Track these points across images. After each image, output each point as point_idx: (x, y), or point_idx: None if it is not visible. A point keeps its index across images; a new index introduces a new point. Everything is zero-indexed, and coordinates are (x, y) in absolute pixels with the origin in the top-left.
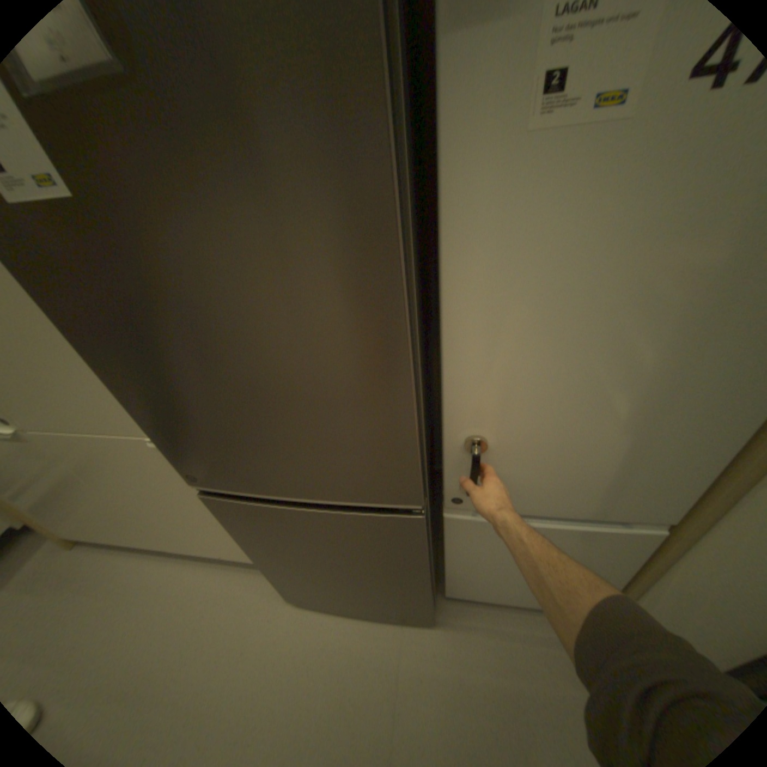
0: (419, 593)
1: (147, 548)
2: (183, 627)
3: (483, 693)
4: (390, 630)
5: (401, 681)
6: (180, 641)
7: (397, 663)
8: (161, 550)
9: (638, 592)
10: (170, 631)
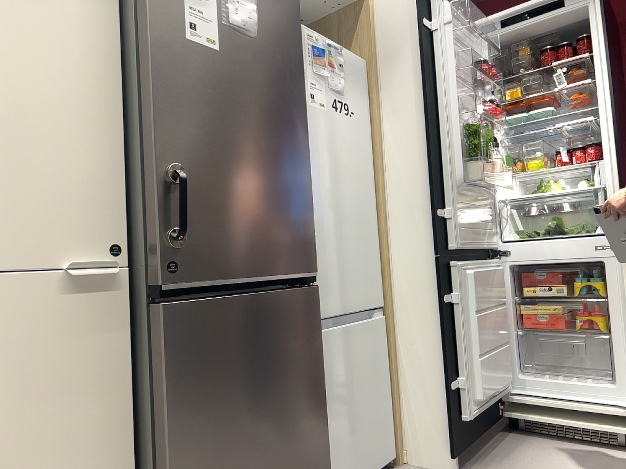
0: (321, 434)
1: None
2: None
3: None
4: None
5: None
6: None
7: None
8: None
9: (397, 392)
10: None
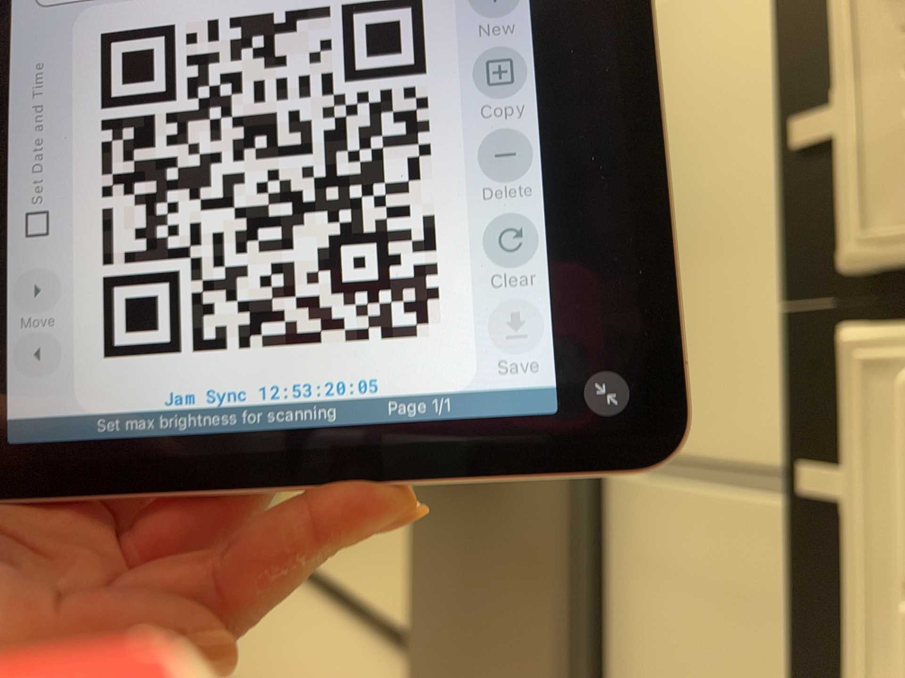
0: (546, 641)
1: (342, 583)
2: (304, 660)
3: None
4: None
5: None
6: (290, 666)
7: None
8: (351, 589)
9: None
10: (292, 656)
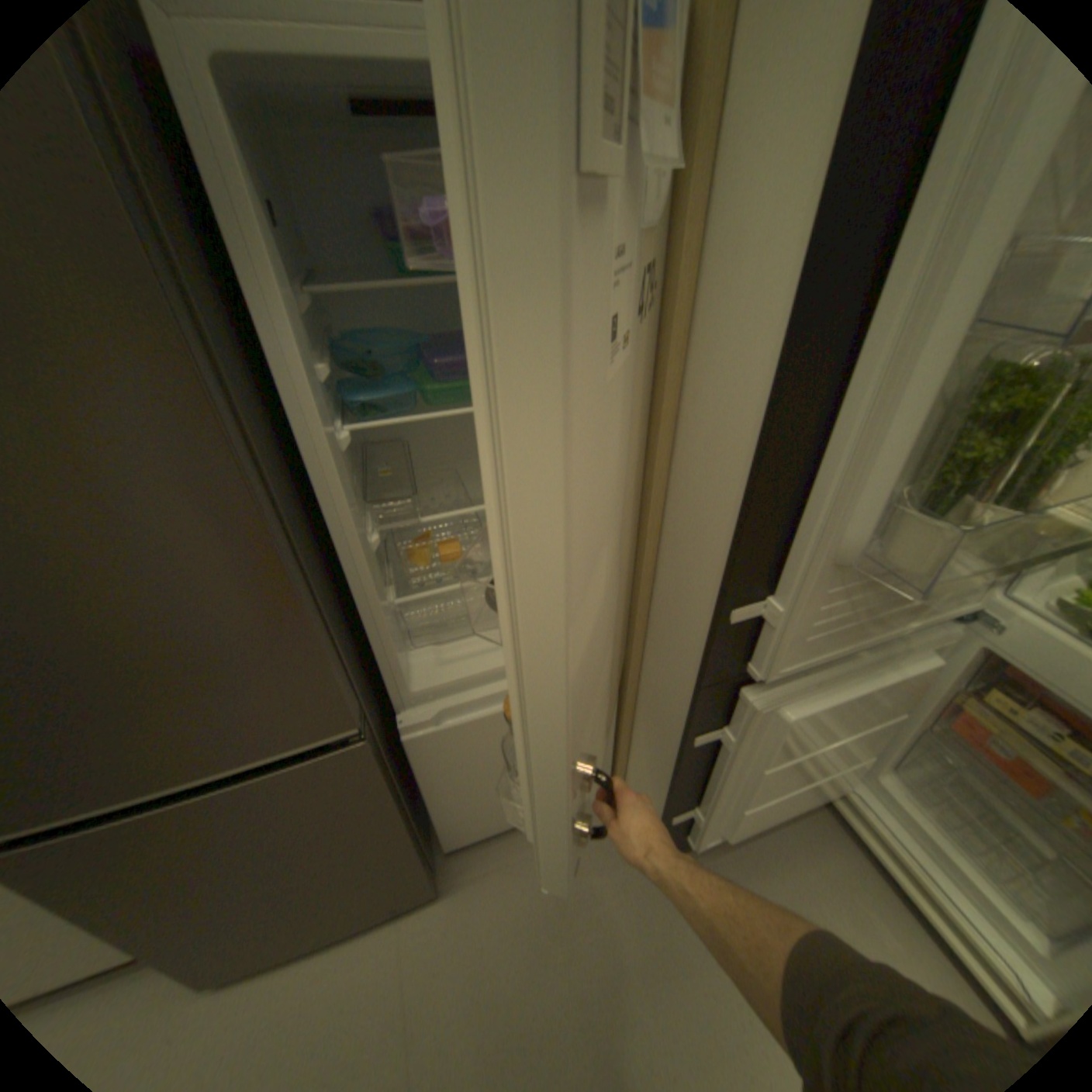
0: (399, 855)
1: None
2: None
3: (508, 941)
4: (377, 937)
5: (406, 992)
6: None
7: (396, 972)
8: None
9: (624, 743)
10: None
